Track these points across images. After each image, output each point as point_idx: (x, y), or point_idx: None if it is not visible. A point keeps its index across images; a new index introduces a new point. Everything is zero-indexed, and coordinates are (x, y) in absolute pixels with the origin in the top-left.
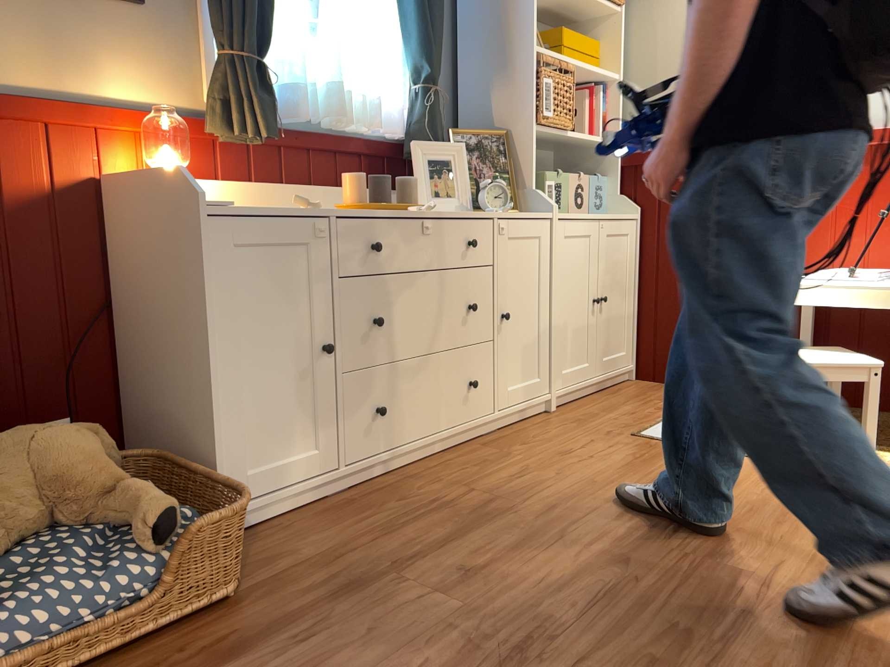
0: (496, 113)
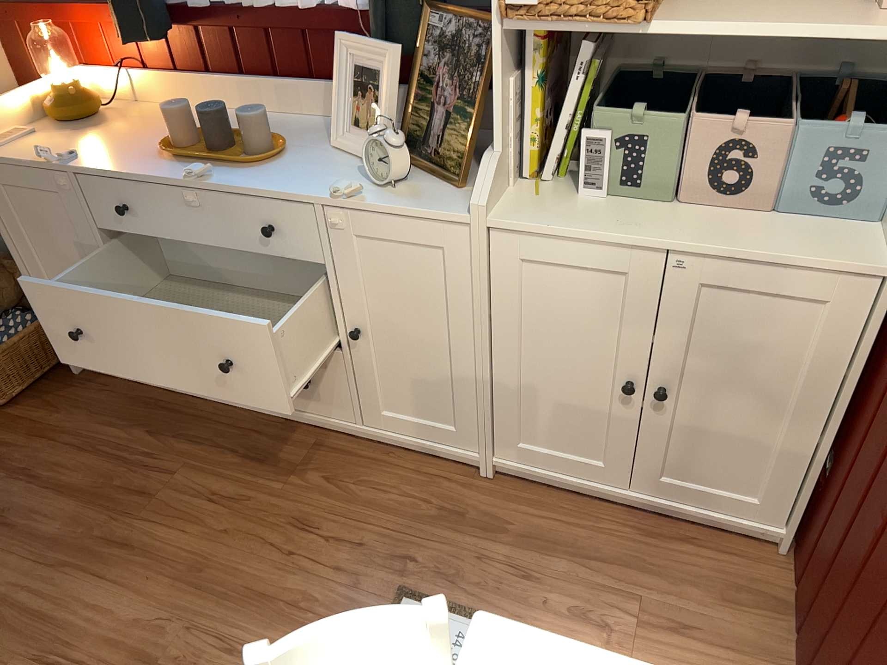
0: None
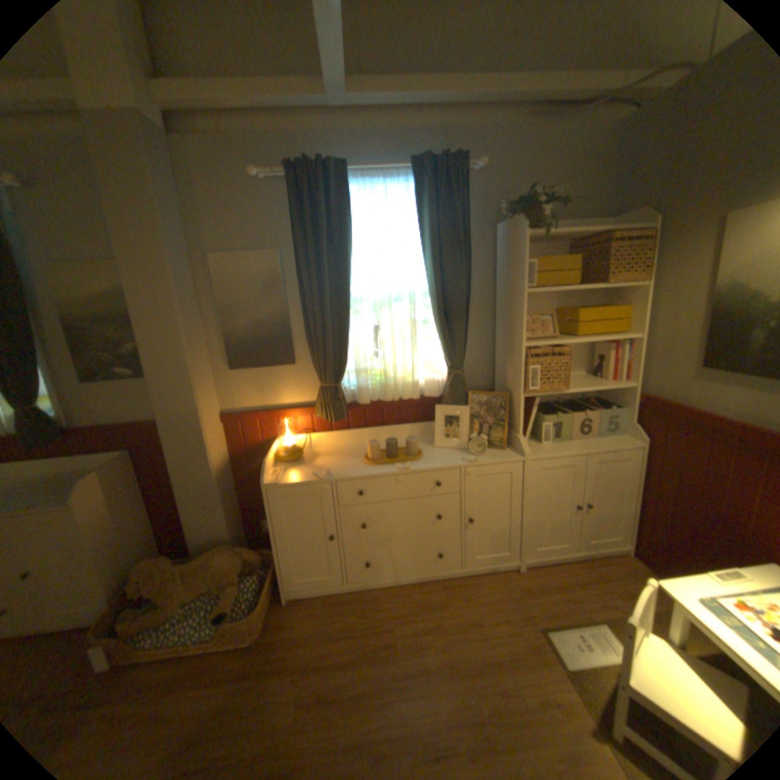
0: (507, 377)
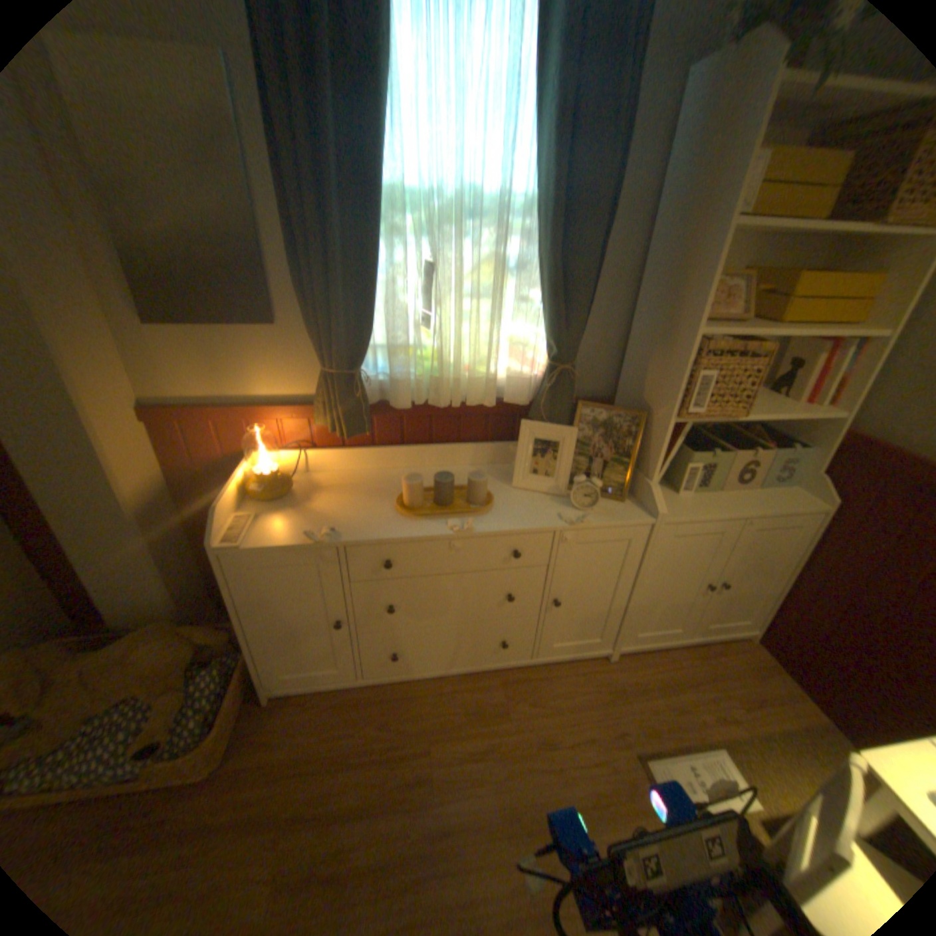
0: (648, 384)
